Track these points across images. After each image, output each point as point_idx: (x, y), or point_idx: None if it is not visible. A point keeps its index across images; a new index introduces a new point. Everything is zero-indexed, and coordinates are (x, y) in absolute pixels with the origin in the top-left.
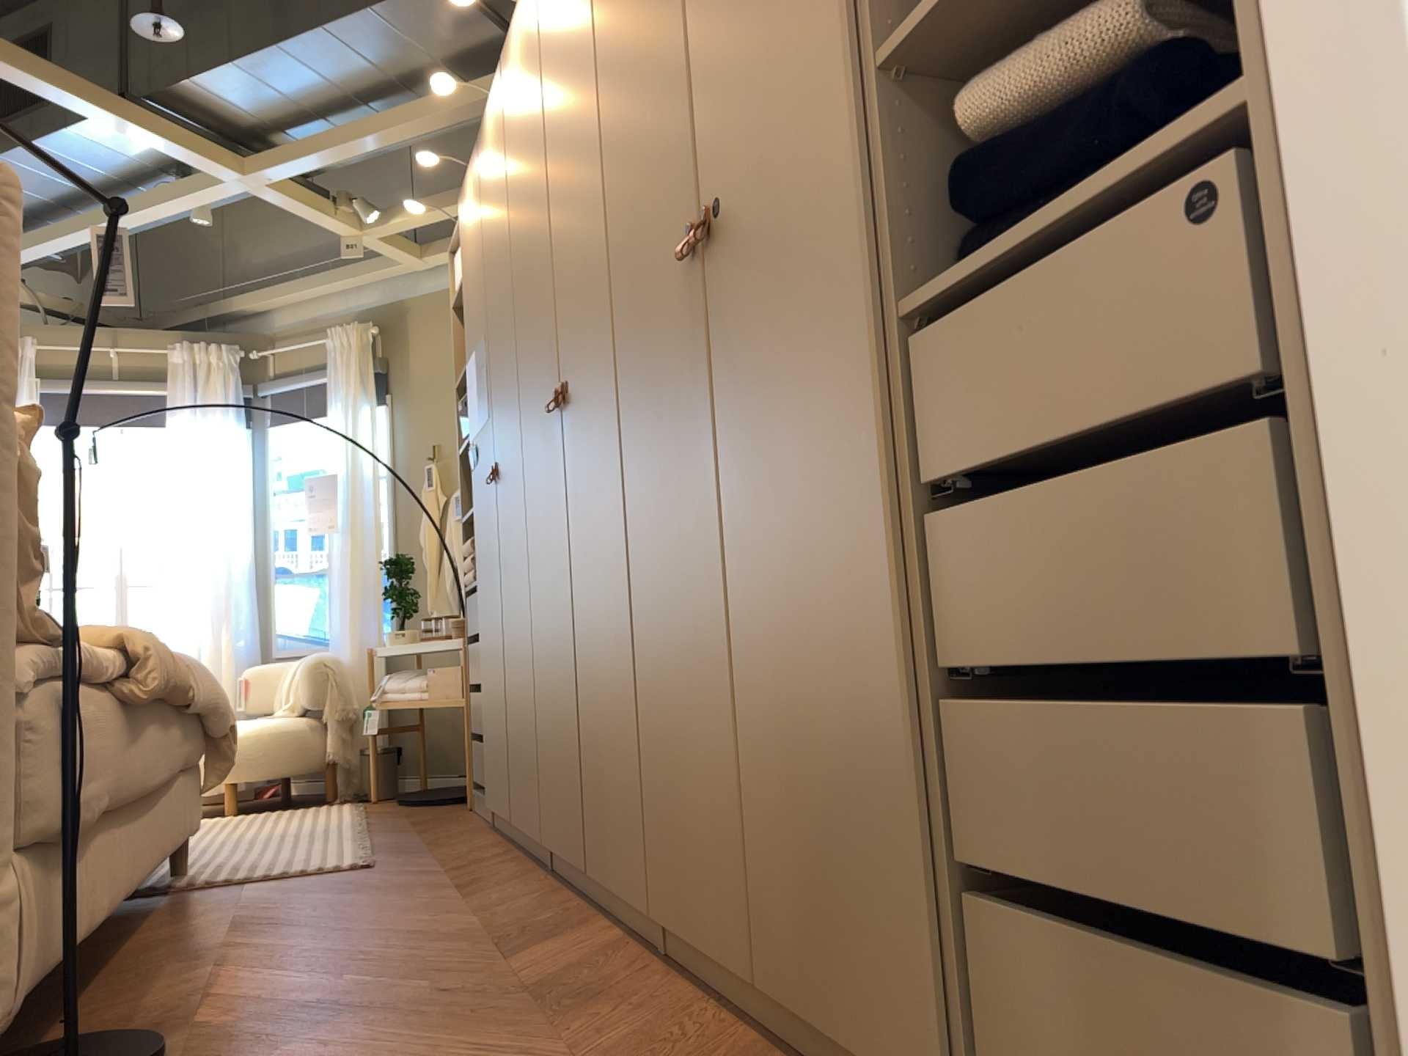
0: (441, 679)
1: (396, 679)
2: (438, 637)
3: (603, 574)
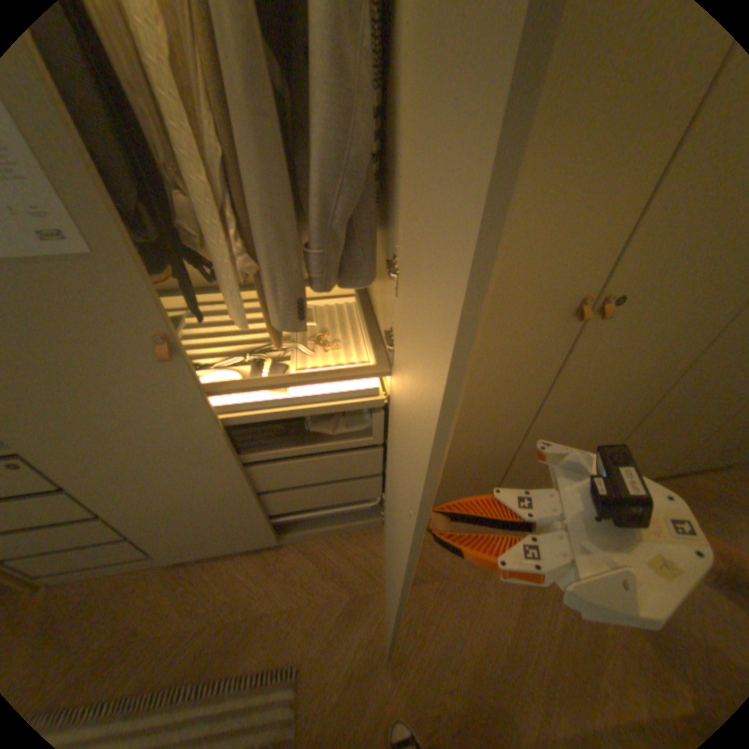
0: None
1: None
2: None
3: (602, 414)
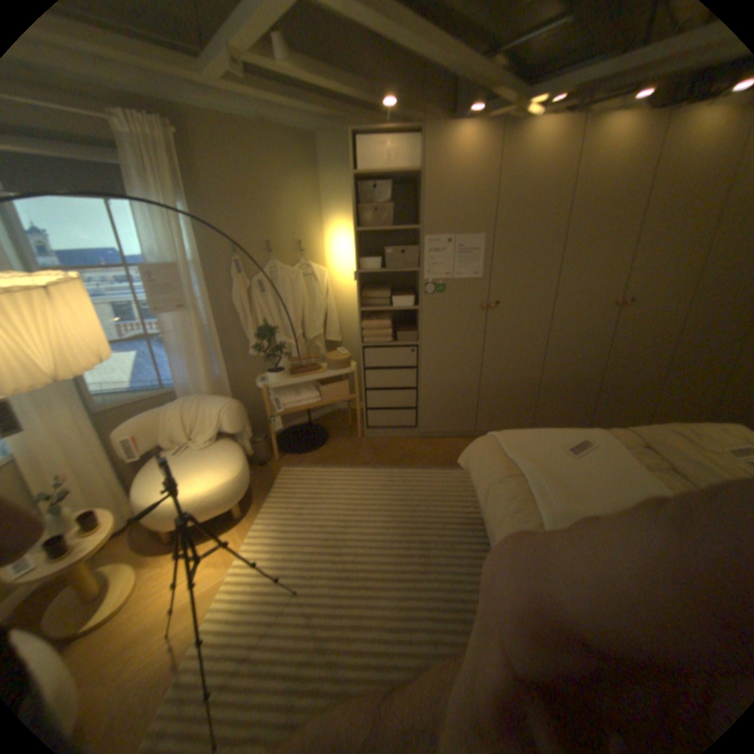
0: (329, 392)
1: (282, 399)
2: (307, 370)
3: (646, 359)
